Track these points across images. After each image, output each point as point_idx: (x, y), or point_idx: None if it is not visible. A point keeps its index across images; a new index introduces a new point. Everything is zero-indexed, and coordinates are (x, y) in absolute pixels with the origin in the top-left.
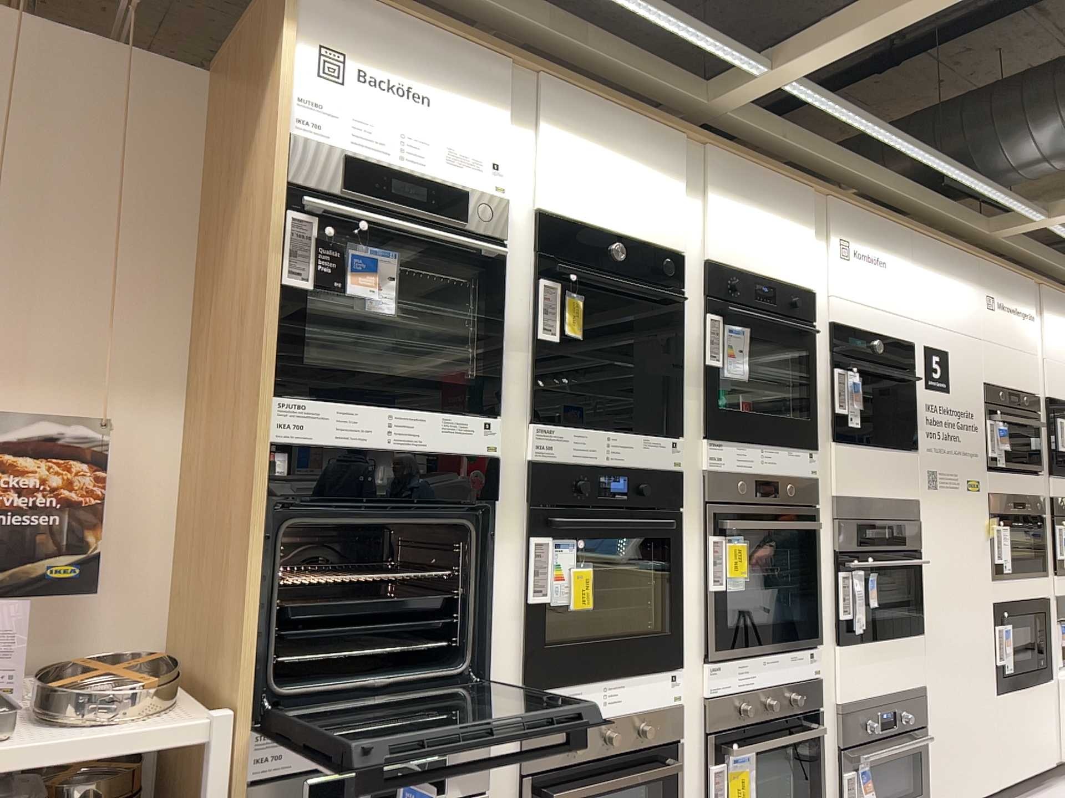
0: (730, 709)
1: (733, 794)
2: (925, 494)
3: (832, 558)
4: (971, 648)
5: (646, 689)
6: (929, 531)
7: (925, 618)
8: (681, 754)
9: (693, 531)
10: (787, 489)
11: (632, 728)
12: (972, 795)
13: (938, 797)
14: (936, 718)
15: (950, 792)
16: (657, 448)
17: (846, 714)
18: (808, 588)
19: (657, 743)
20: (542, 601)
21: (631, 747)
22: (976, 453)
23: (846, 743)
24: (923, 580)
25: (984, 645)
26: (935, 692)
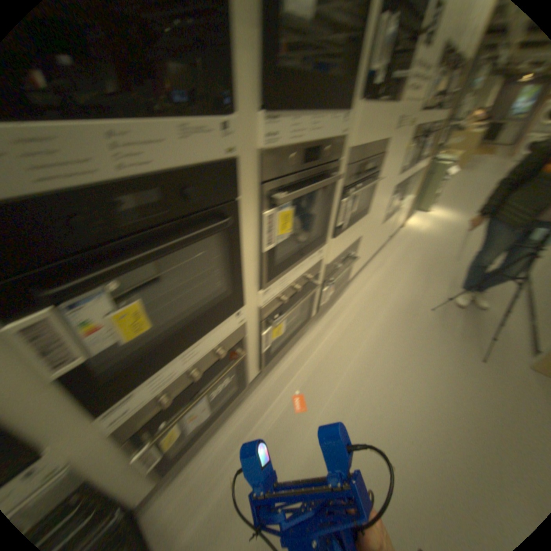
0: (276, 302)
1: (275, 333)
2: (395, 134)
3: (342, 192)
4: (382, 211)
5: (220, 331)
6: (389, 157)
7: (372, 206)
8: (246, 340)
9: (252, 209)
10: (328, 150)
11: (212, 355)
12: (363, 265)
13: (353, 273)
14: (361, 247)
15: (357, 269)
16: (204, 131)
17: (330, 267)
18: (327, 217)
19: (230, 349)
20: (79, 360)
21: (213, 361)
22: (424, 99)
23: (328, 278)
24: (378, 187)
25: (387, 208)
26: (364, 237)
